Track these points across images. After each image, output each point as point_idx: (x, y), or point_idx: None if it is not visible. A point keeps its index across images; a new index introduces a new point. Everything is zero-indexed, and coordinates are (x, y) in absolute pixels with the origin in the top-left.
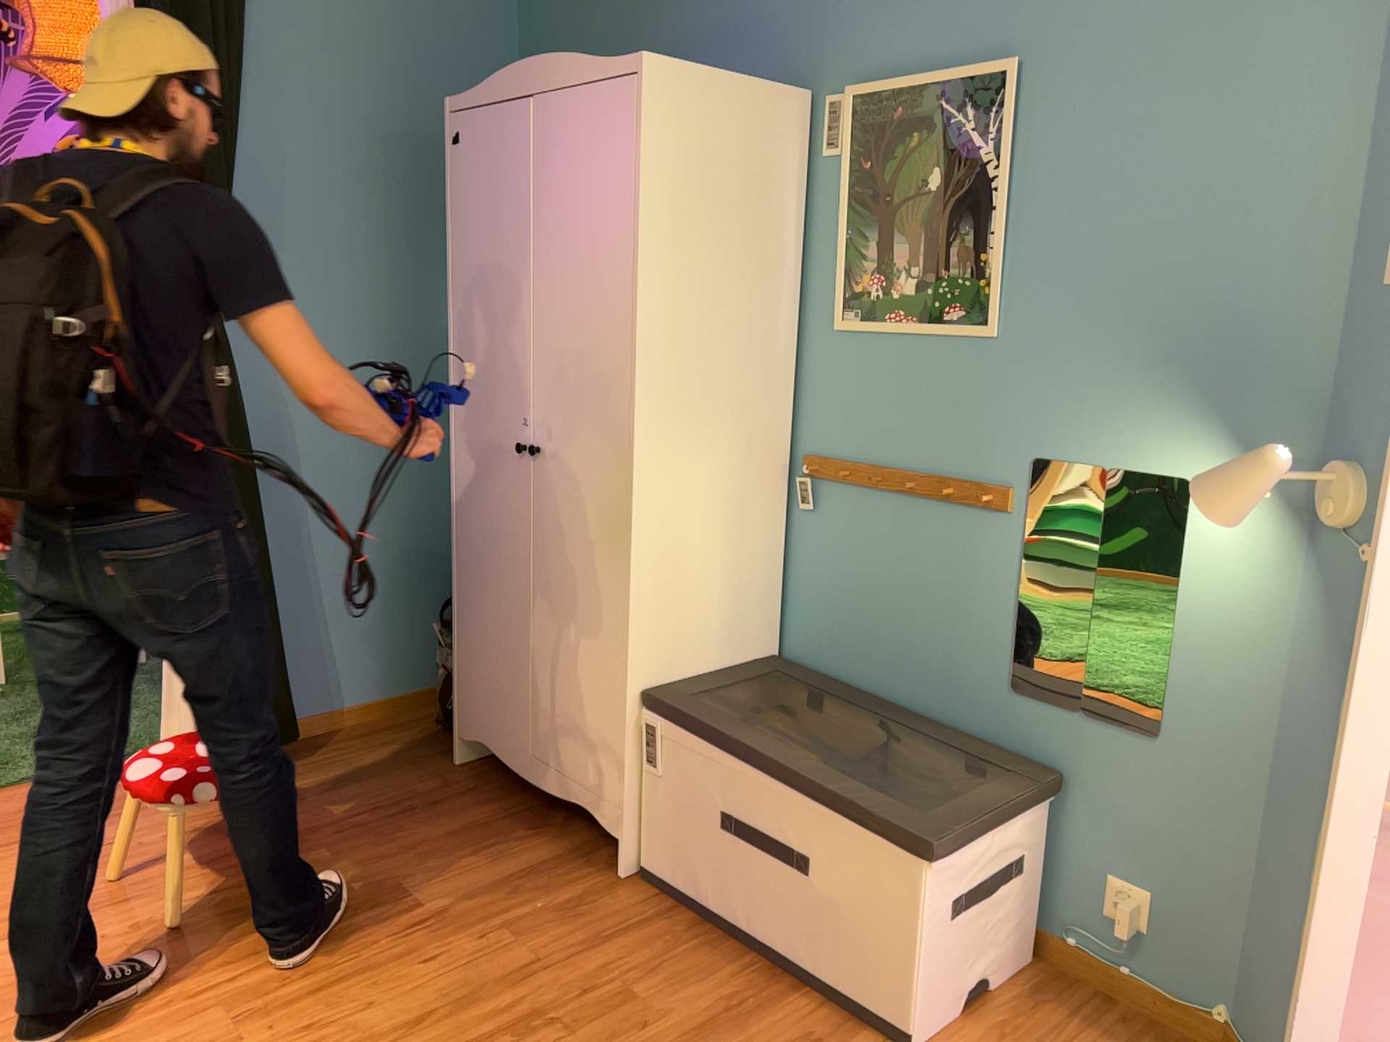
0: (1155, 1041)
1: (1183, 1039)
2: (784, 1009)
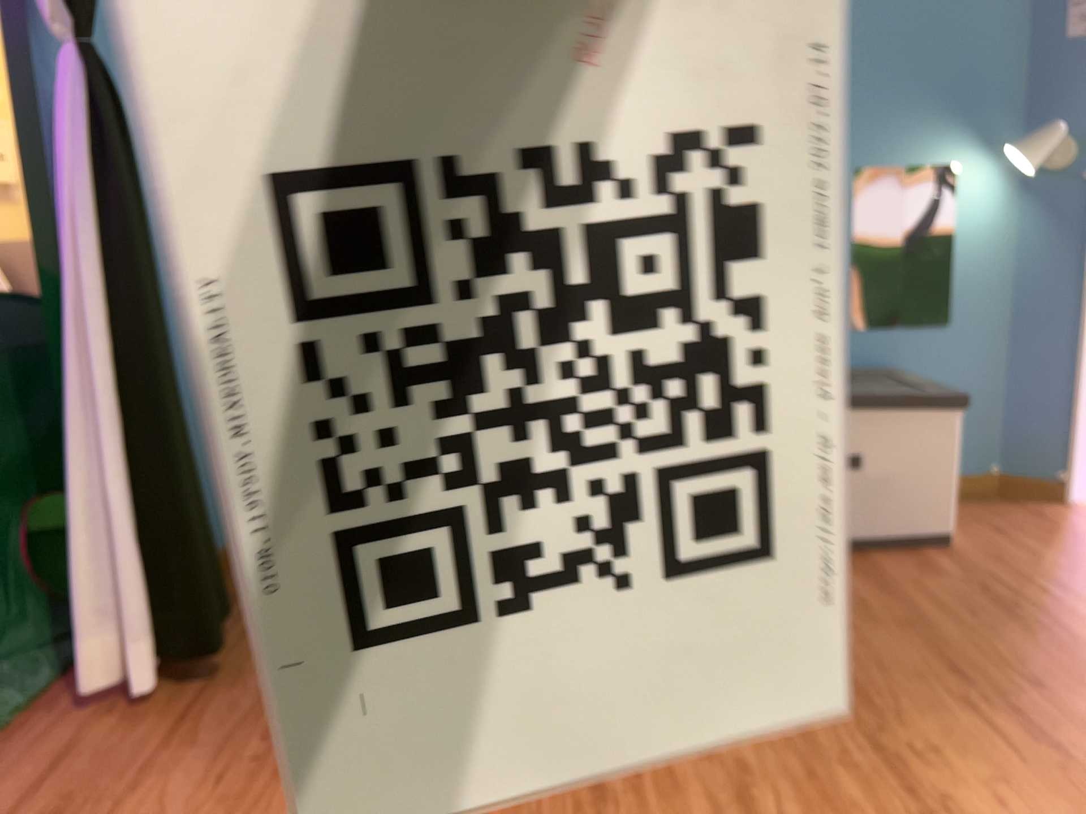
0: (980, 499)
1: (986, 493)
2: (877, 564)
